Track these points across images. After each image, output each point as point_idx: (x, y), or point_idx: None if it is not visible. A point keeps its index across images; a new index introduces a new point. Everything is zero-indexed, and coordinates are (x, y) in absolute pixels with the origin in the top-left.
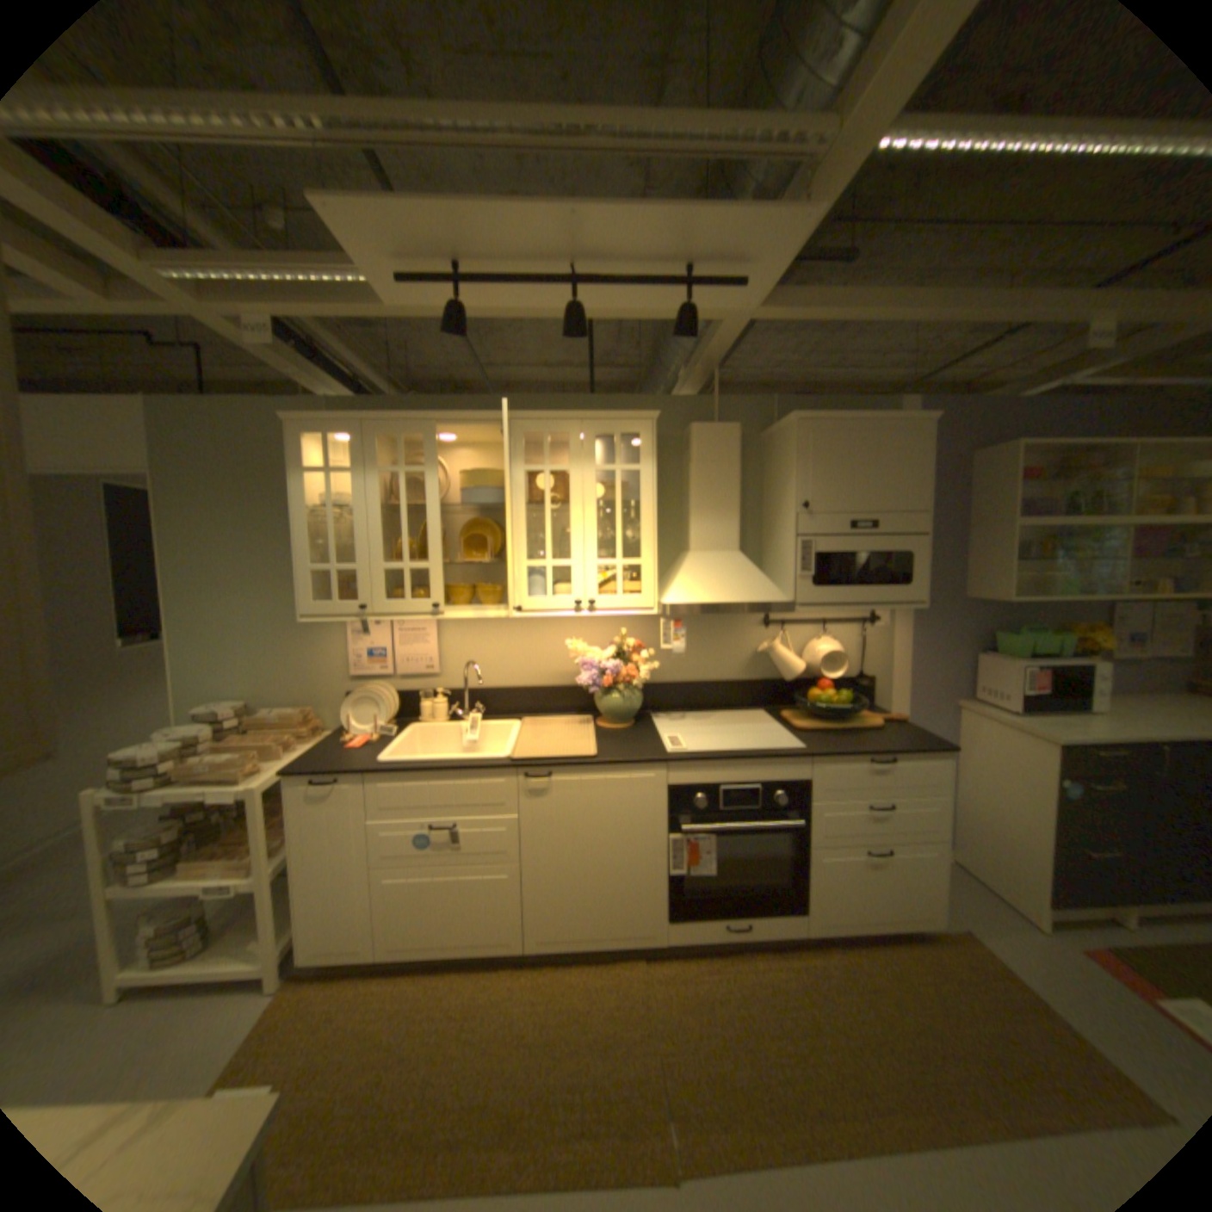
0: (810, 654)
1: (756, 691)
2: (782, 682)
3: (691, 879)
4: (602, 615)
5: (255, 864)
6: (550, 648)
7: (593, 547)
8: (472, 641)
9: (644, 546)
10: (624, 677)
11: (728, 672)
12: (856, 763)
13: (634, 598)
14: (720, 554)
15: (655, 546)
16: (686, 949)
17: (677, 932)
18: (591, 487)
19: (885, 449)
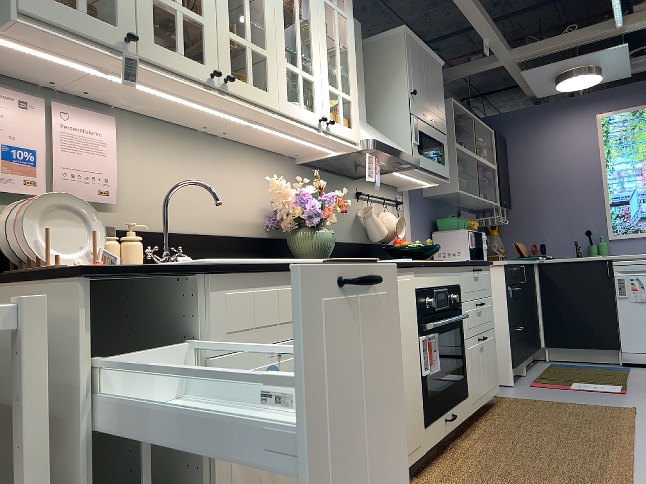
0: (384, 220)
1: (359, 250)
2: (369, 244)
3: (428, 377)
4: (332, 137)
5: (24, 483)
6: (230, 190)
7: (325, 69)
8: (153, 164)
9: (352, 84)
10: (321, 213)
11: (344, 233)
12: (470, 269)
13: (349, 128)
14: (361, 119)
15: (357, 87)
16: (432, 447)
17: (428, 432)
18: (322, 13)
19: (432, 73)
